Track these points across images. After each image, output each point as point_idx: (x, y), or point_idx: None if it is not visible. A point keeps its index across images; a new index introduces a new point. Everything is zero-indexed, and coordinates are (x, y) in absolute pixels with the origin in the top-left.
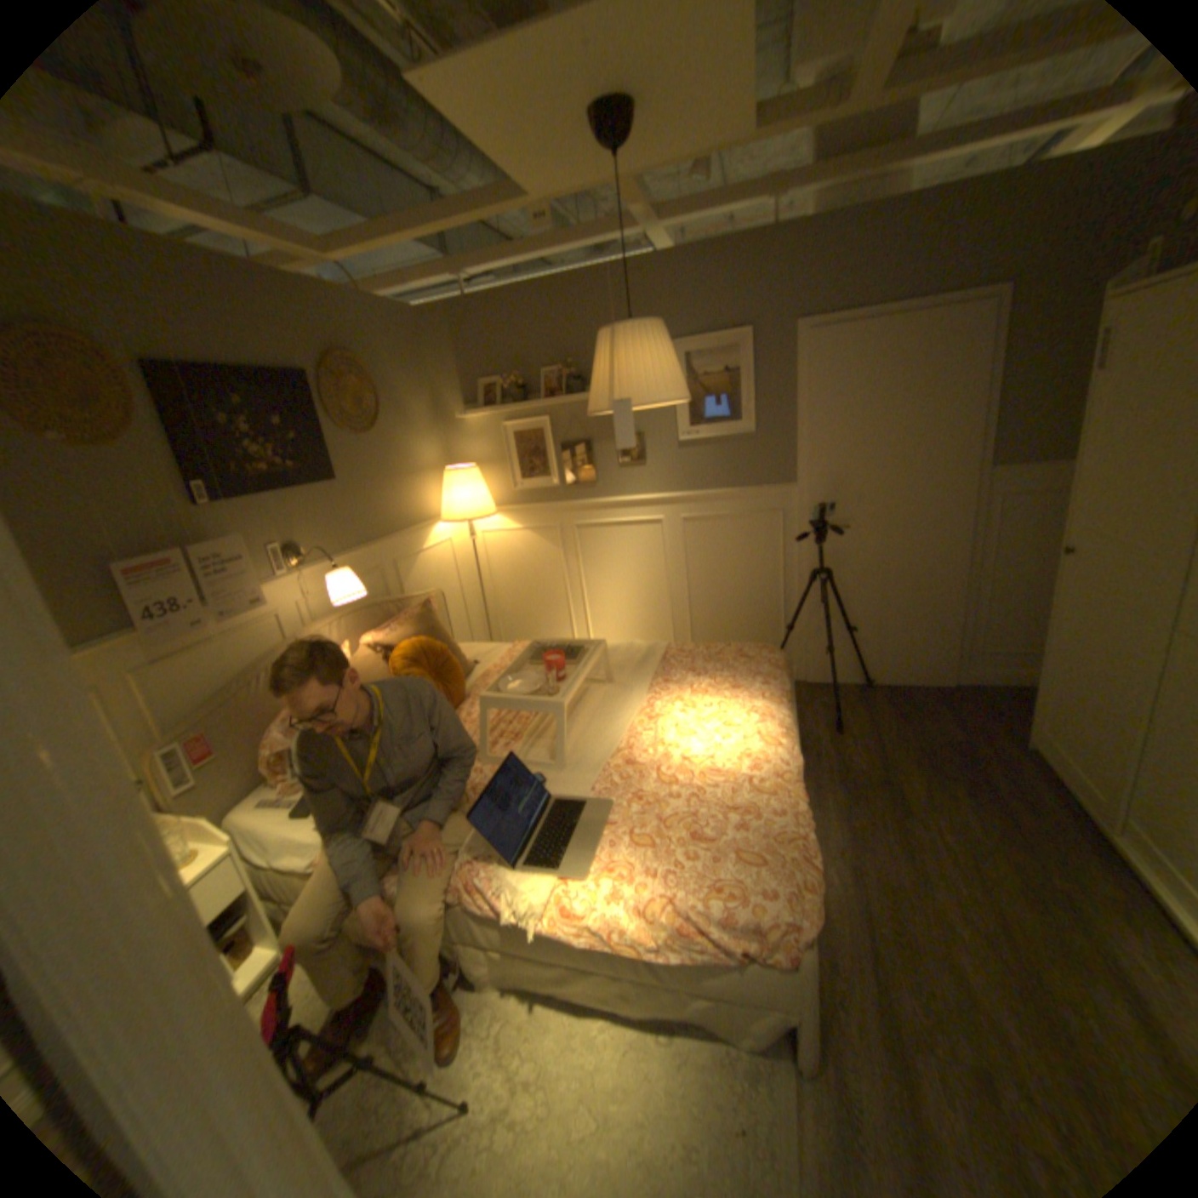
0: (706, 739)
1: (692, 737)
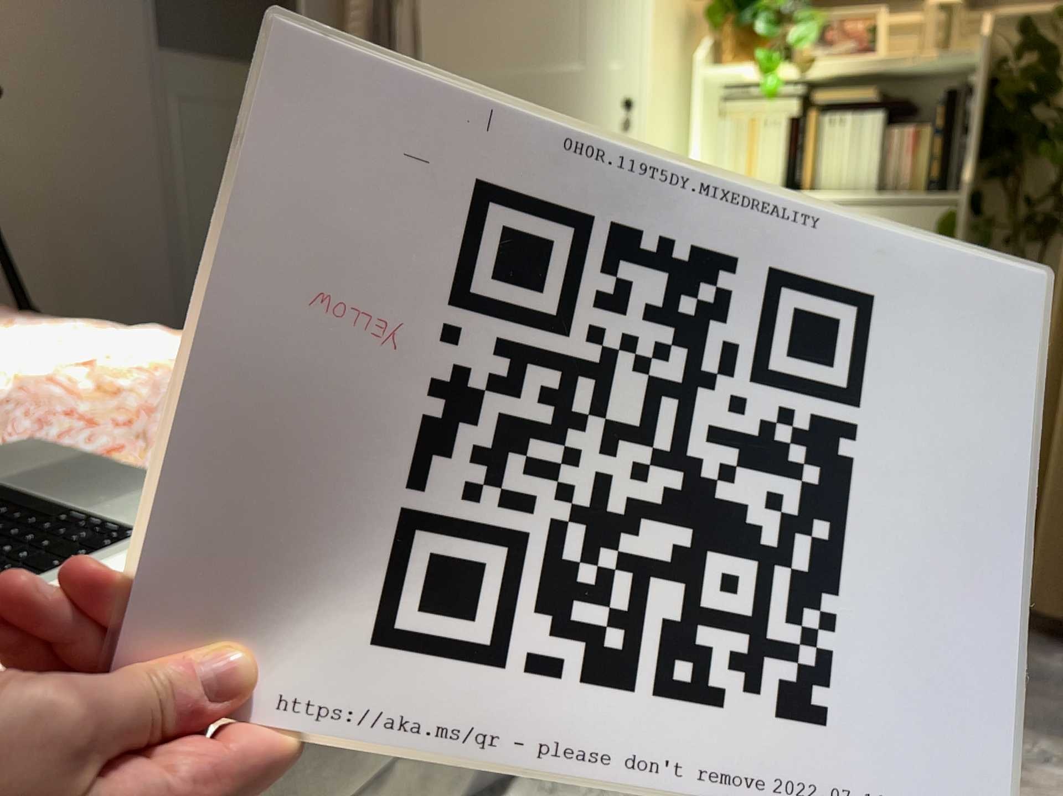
0: (45, 371)
1: (9, 374)
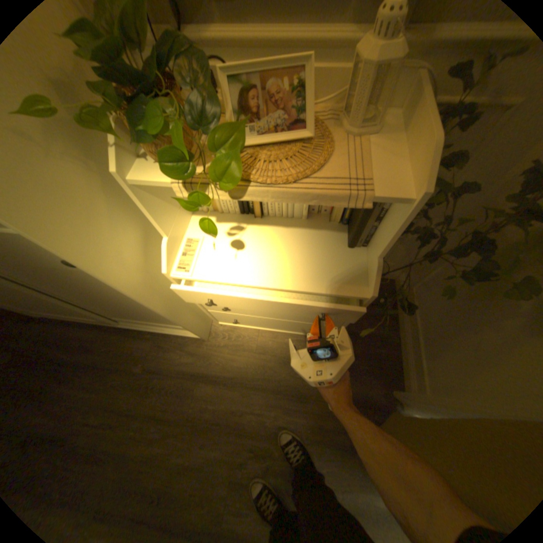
0: None
1: None
